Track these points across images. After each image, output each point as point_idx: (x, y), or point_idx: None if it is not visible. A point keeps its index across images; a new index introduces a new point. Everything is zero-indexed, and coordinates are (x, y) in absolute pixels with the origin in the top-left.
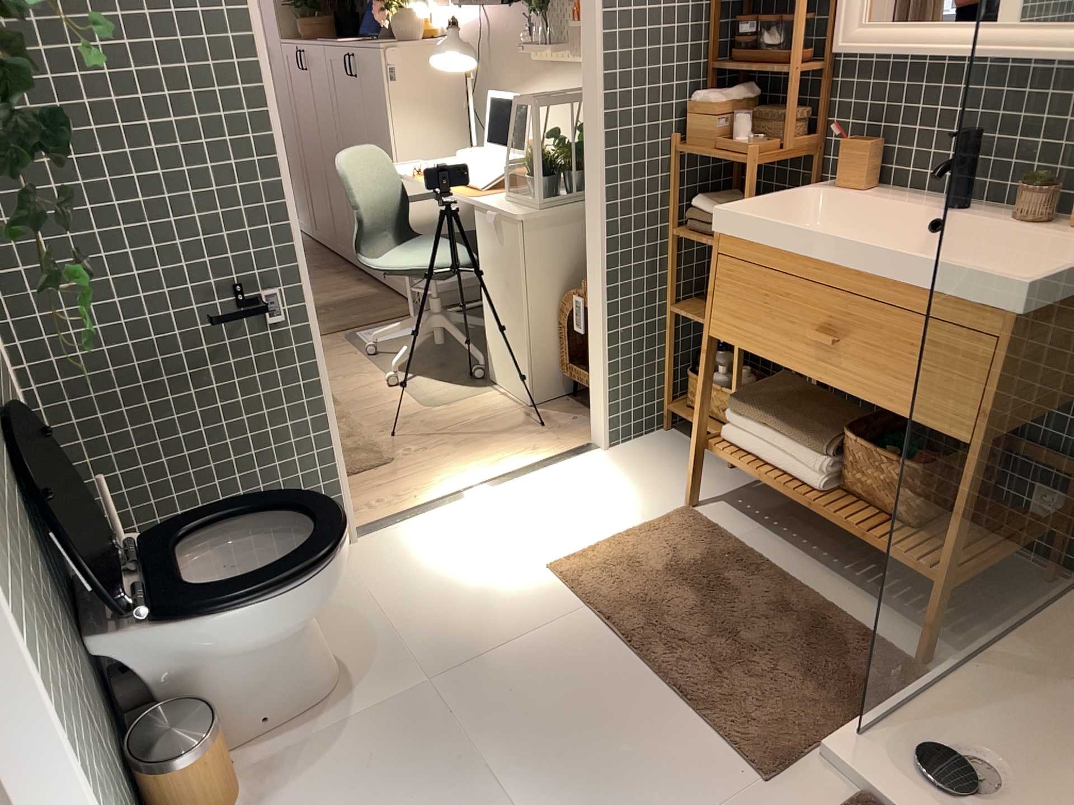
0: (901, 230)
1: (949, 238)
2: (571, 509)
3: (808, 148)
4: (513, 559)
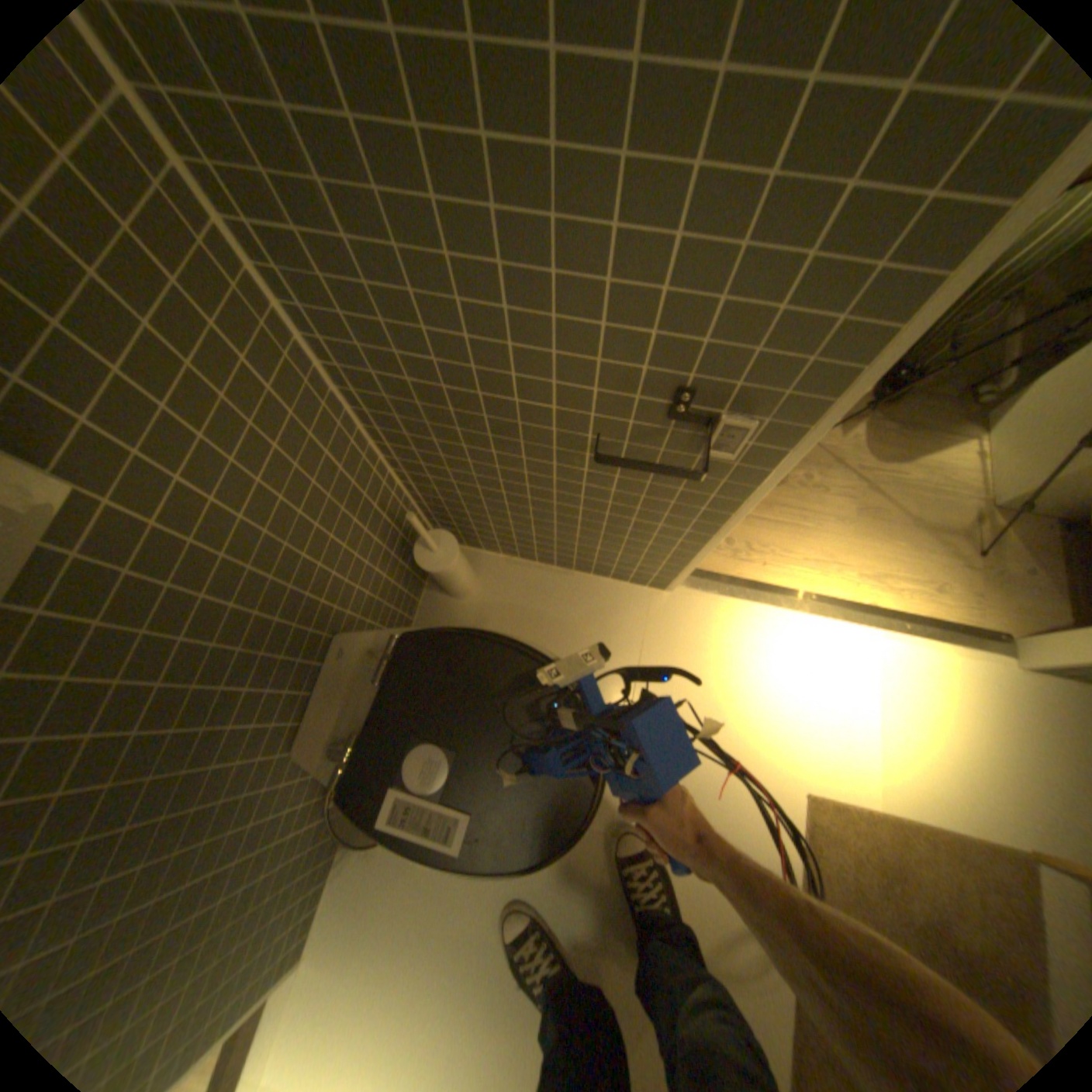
0: None
1: None
2: (903, 730)
3: None
4: (789, 750)
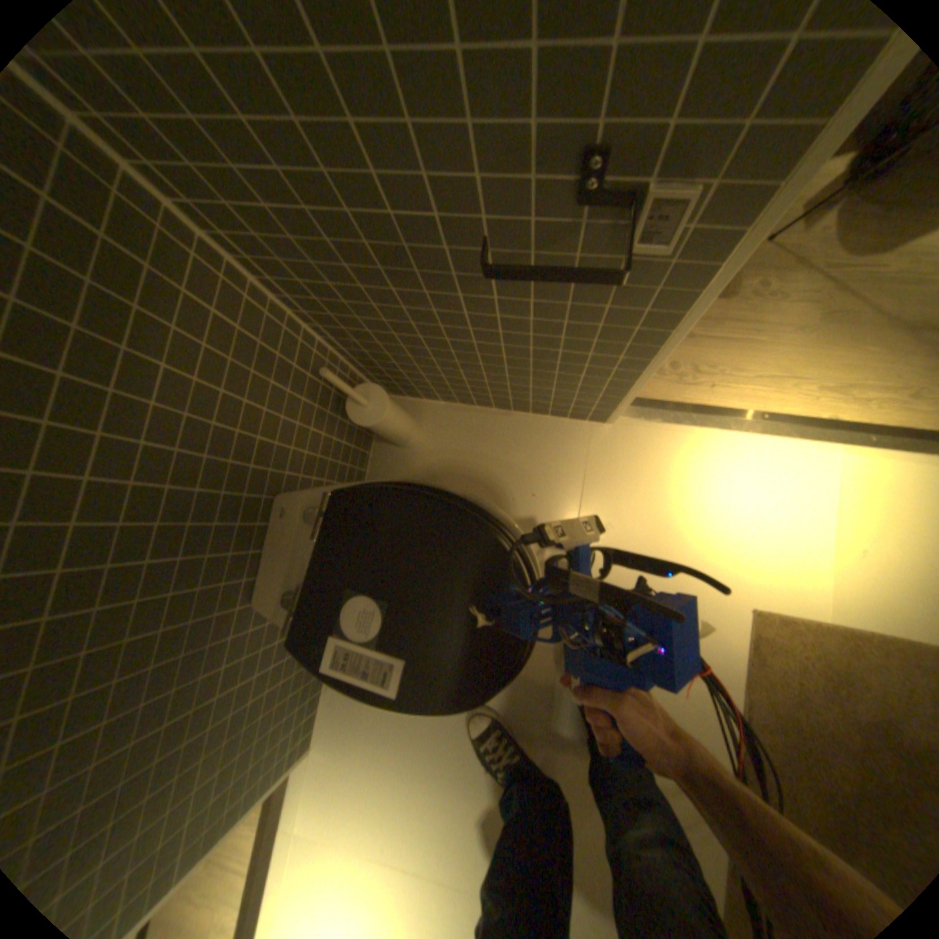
0: None
1: None
2: (860, 545)
3: None
4: (735, 570)
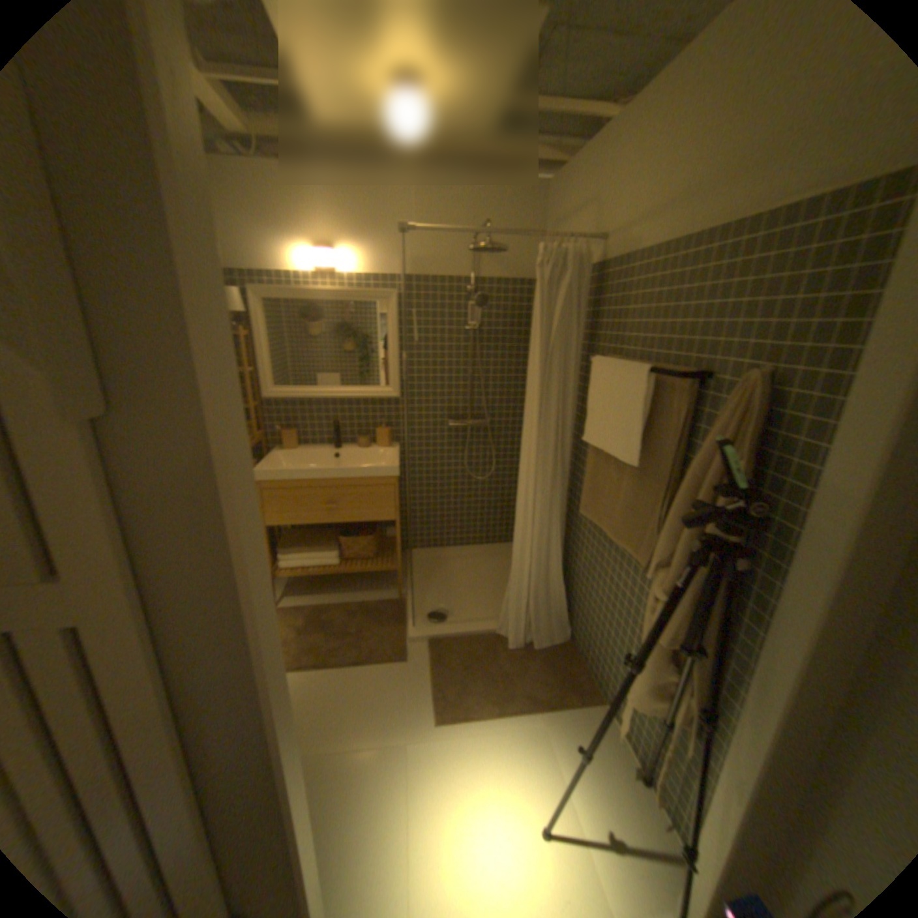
0: (320, 458)
1: (341, 457)
2: None
3: (256, 434)
4: None
